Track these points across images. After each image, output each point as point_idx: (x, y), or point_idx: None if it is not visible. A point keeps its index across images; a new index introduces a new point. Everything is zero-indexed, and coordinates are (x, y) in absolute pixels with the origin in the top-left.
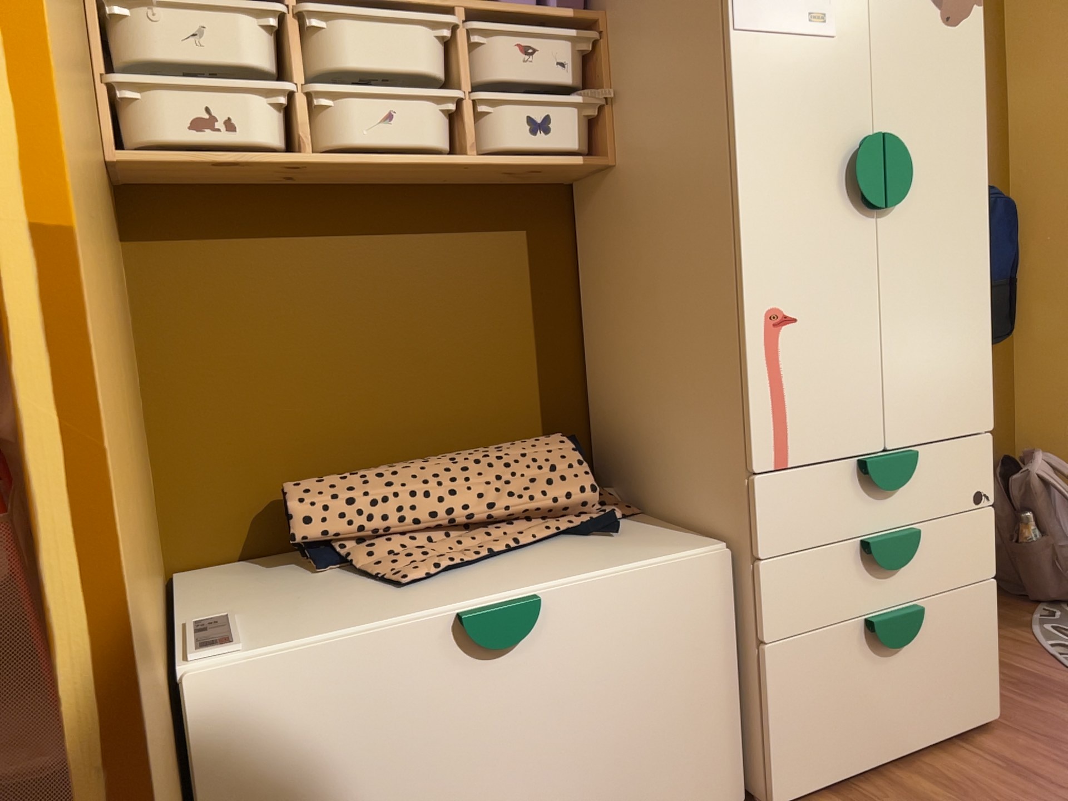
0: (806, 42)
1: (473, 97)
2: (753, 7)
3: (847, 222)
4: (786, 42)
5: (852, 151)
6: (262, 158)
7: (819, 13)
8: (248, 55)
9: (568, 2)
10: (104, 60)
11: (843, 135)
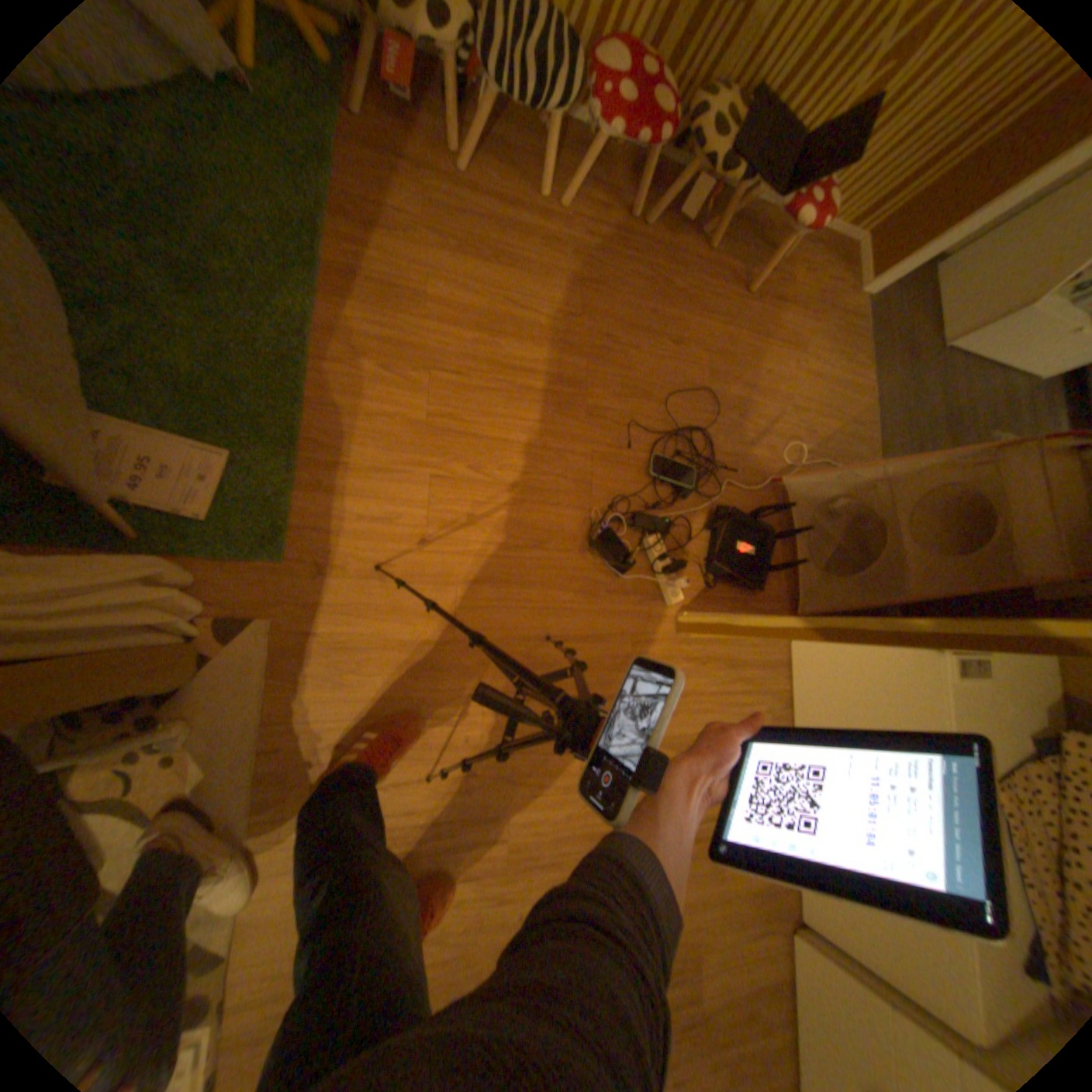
0: None
1: None
2: None
3: None
4: None
5: None
6: None
7: None
8: None
9: None
10: None
11: None
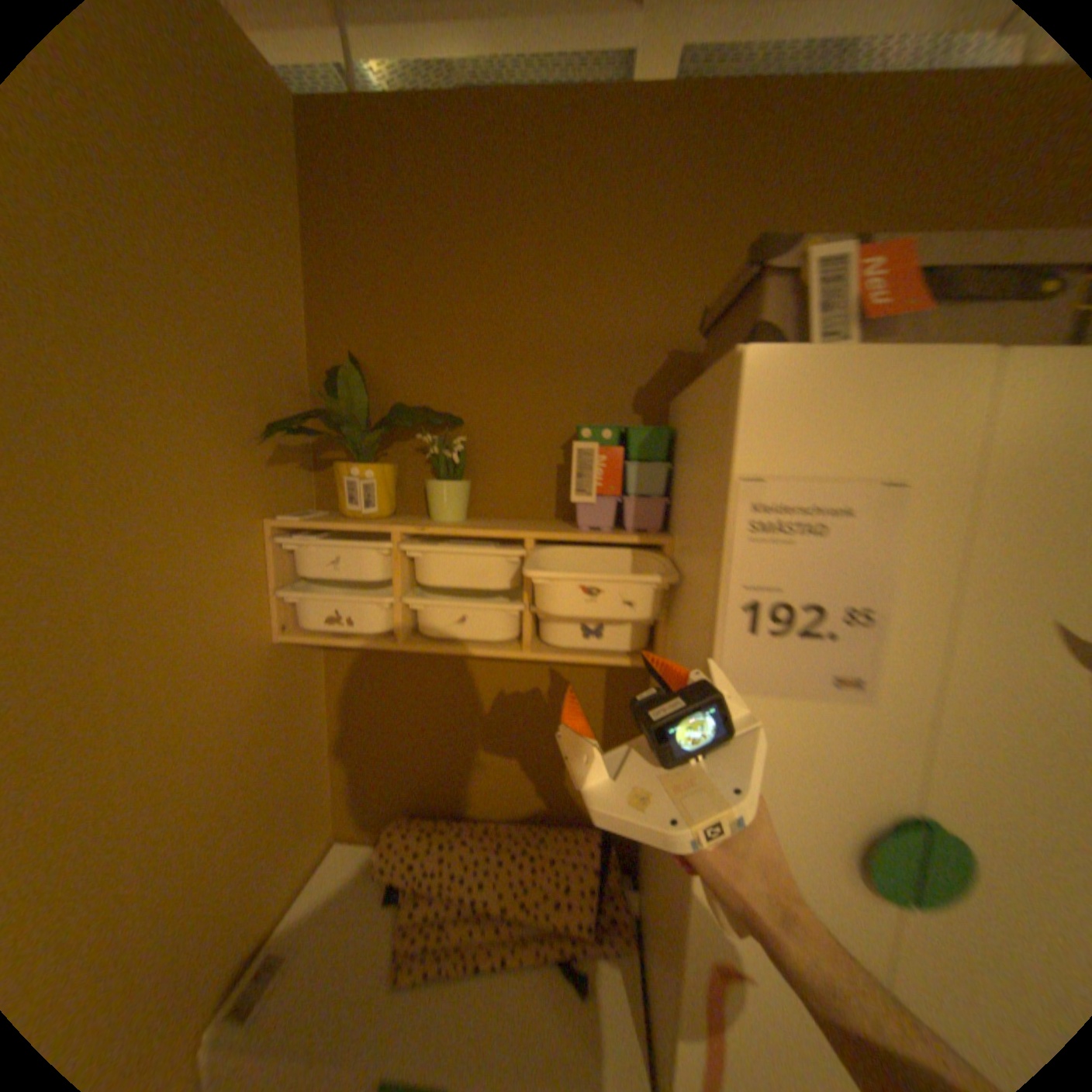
0: (826, 709)
1: (532, 609)
2: (752, 670)
3: (853, 903)
4: (796, 707)
5: (879, 832)
6: (368, 645)
7: (857, 678)
8: (365, 575)
9: (645, 520)
10: (285, 571)
11: (868, 813)
